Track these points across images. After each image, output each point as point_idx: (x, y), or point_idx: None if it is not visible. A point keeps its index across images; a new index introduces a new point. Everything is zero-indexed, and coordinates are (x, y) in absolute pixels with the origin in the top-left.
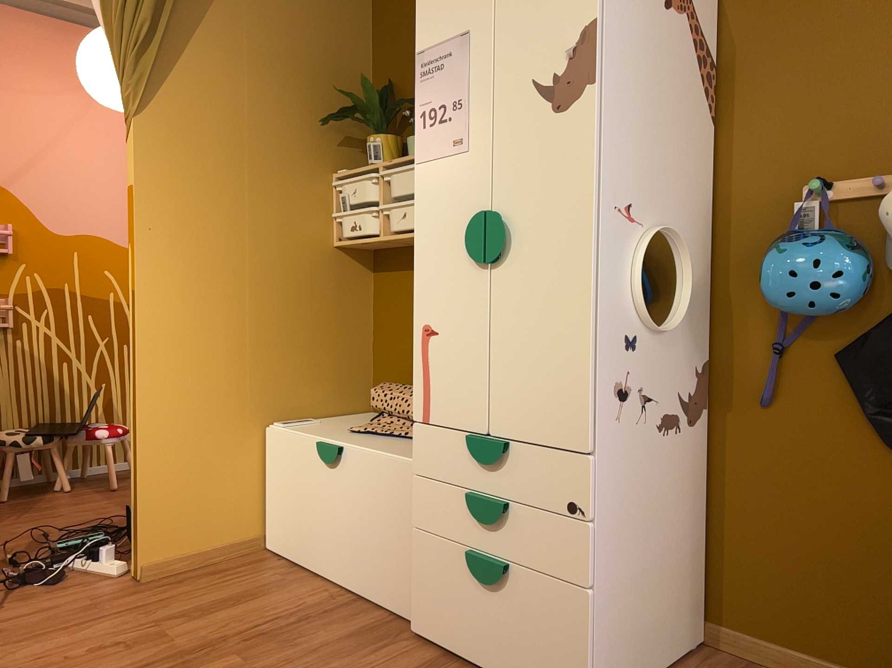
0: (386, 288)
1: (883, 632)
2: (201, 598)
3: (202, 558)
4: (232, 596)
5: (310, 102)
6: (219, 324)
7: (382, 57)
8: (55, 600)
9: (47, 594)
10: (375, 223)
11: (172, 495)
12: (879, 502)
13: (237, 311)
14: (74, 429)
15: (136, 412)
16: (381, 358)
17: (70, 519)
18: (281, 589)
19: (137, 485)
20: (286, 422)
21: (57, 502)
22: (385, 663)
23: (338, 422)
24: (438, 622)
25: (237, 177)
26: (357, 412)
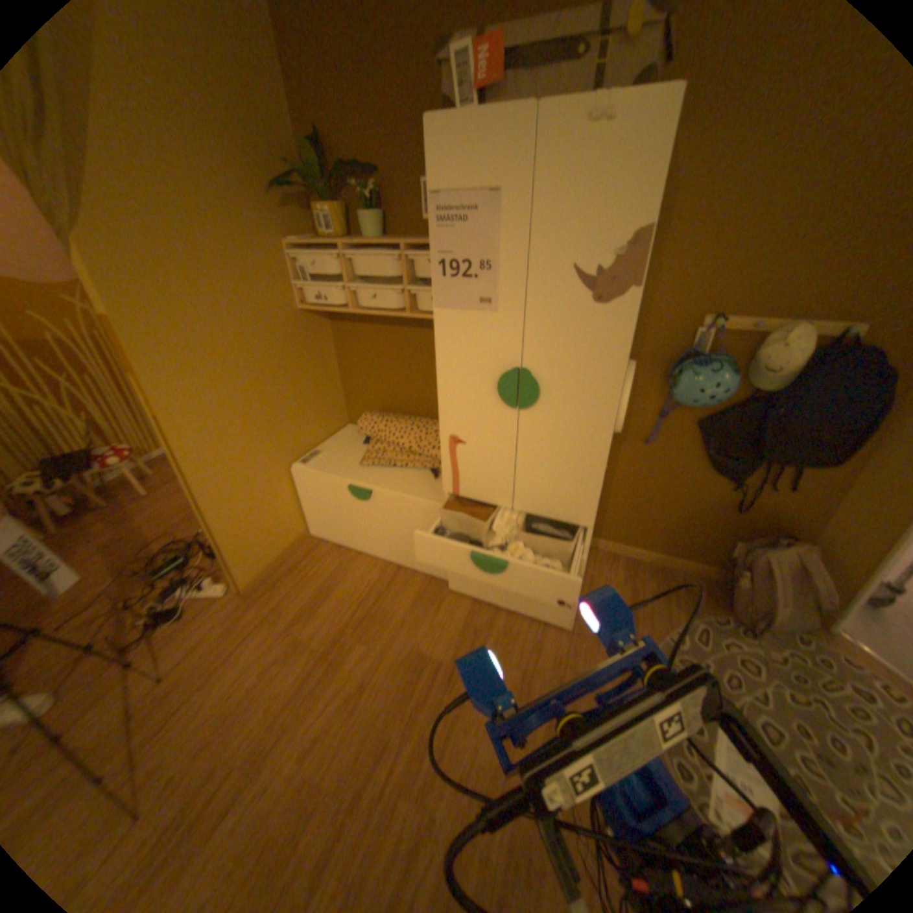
0: (347, 338)
1: (684, 542)
2: (299, 598)
3: (277, 562)
4: (320, 590)
5: (241, 165)
6: (234, 413)
7: (298, 94)
8: (196, 637)
9: (184, 633)
10: (341, 296)
11: (245, 541)
12: (699, 492)
13: (244, 396)
14: (84, 465)
15: (199, 506)
16: (352, 389)
17: (136, 544)
18: (347, 572)
19: (220, 549)
20: (304, 460)
21: (106, 525)
22: (447, 619)
23: (339, 448)
24: (470, 588)
25: (202, 274)
26: (341, 428)
